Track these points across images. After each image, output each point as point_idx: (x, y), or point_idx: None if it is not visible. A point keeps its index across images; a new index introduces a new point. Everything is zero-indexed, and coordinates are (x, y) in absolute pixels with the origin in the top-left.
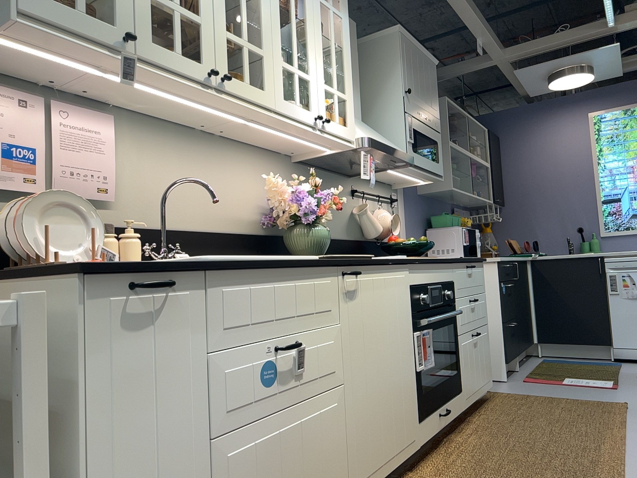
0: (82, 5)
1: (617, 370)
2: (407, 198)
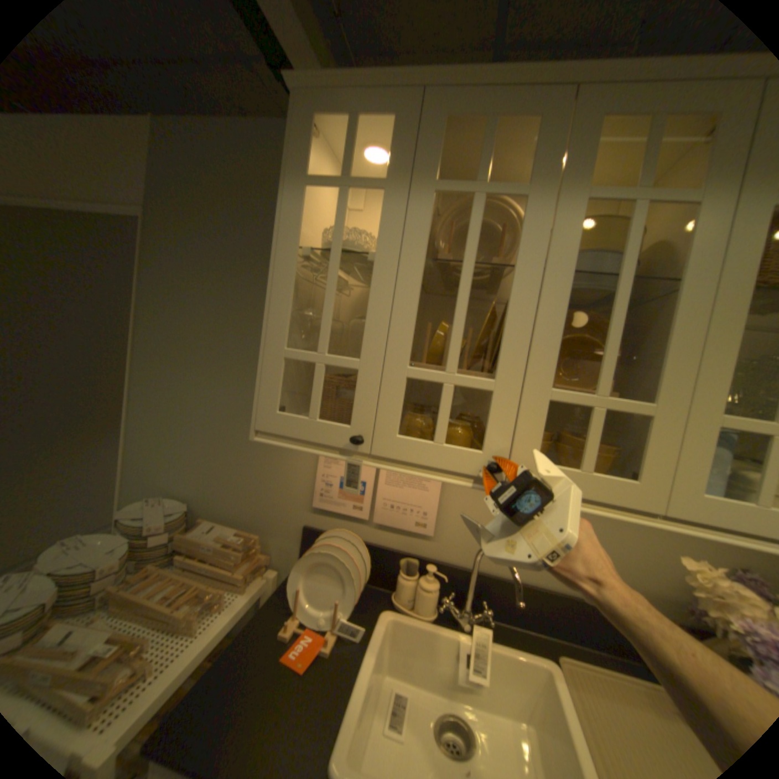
0: (317, 409)
1: None
2: None
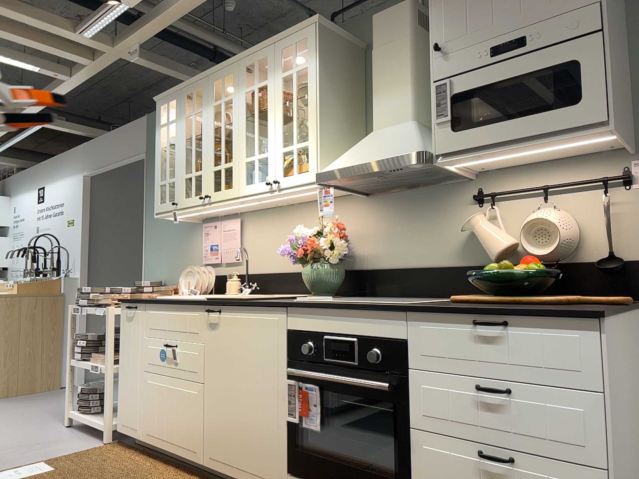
0: (167, 199)
1: None
2: None
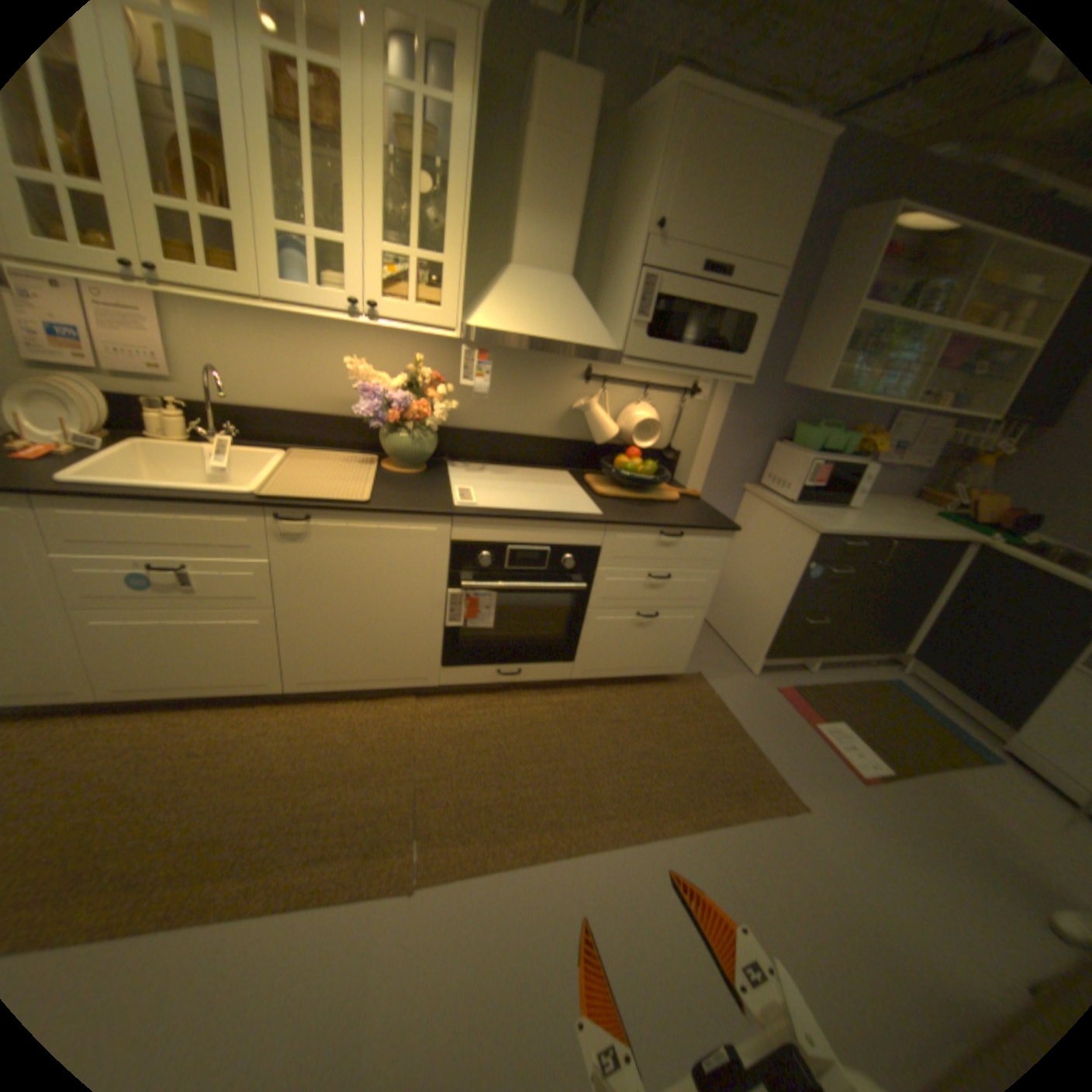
0: None
1: (955, 767)
2: (739, 387)
